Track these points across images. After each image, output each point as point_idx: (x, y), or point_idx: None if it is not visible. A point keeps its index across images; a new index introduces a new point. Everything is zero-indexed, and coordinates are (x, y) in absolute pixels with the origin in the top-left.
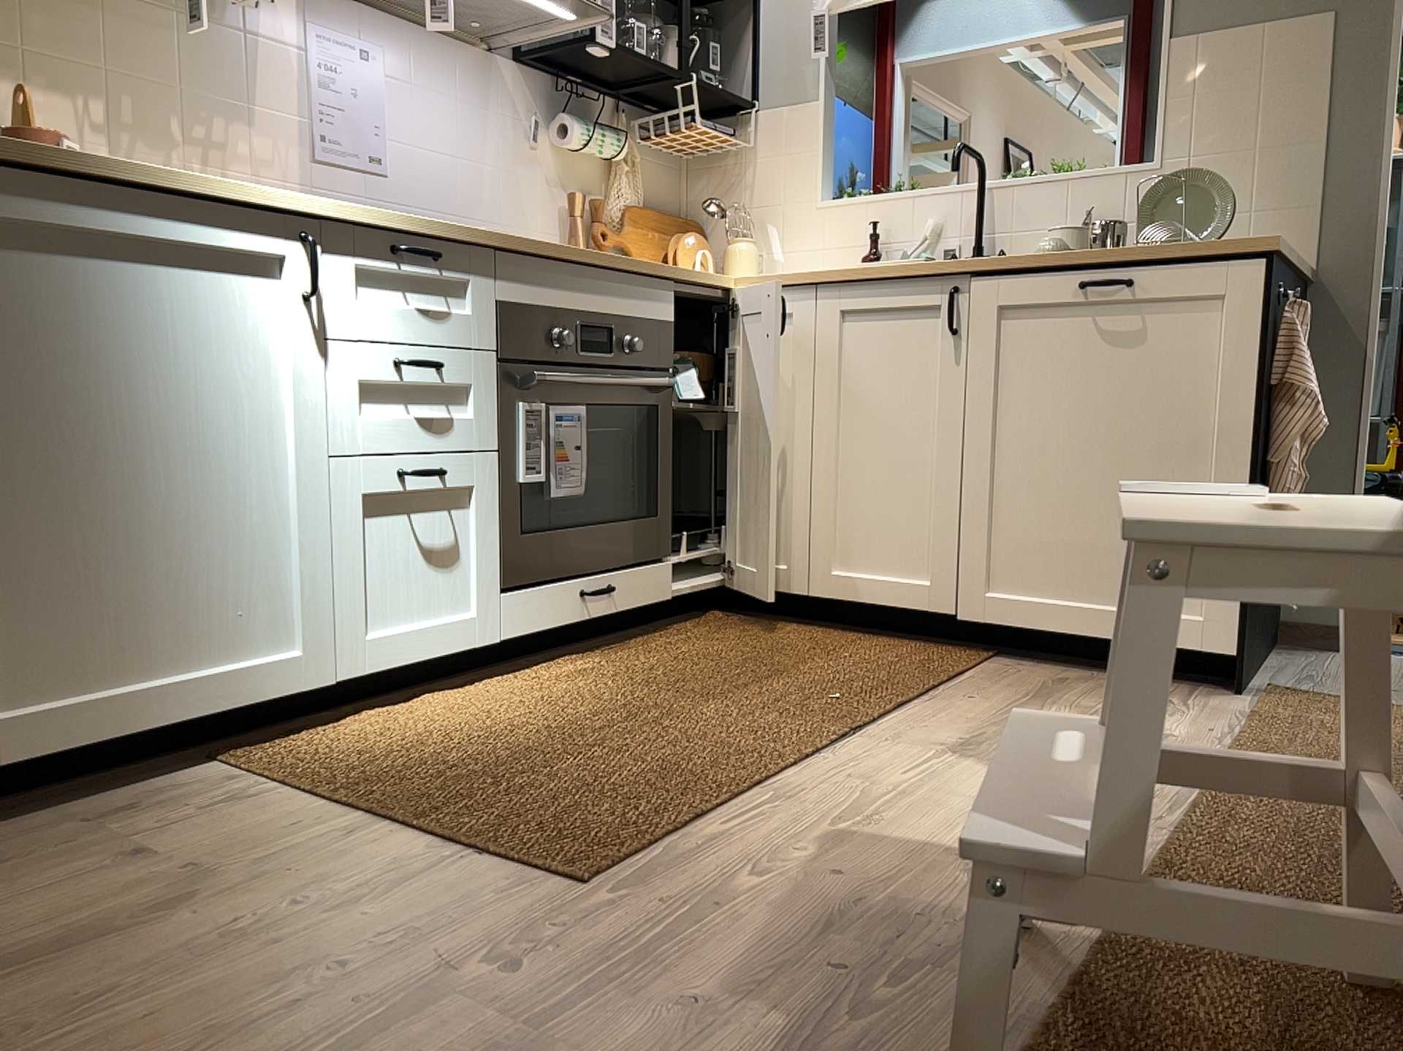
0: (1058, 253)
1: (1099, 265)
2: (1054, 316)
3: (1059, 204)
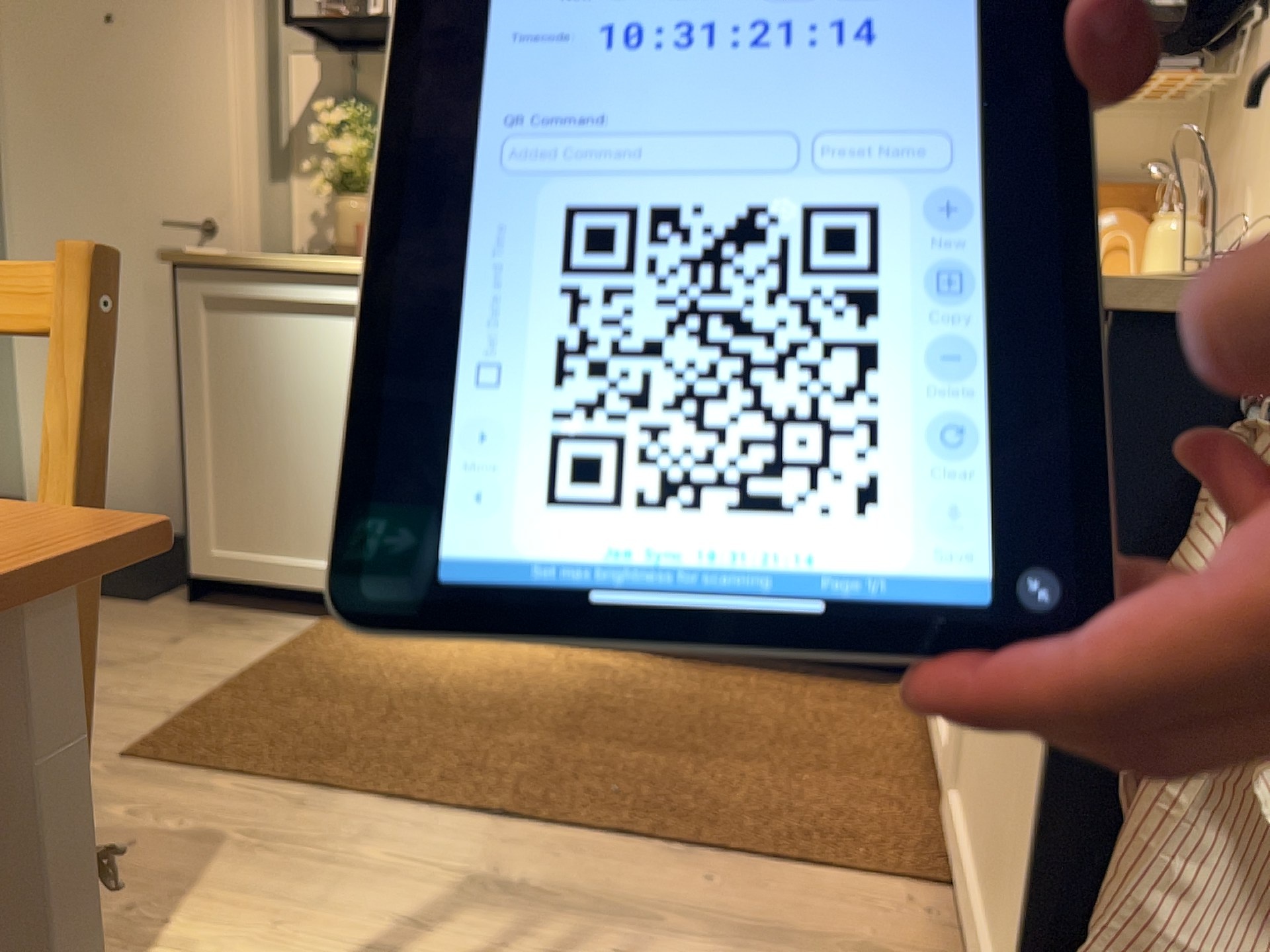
0: None
1: None
2: None
3: None
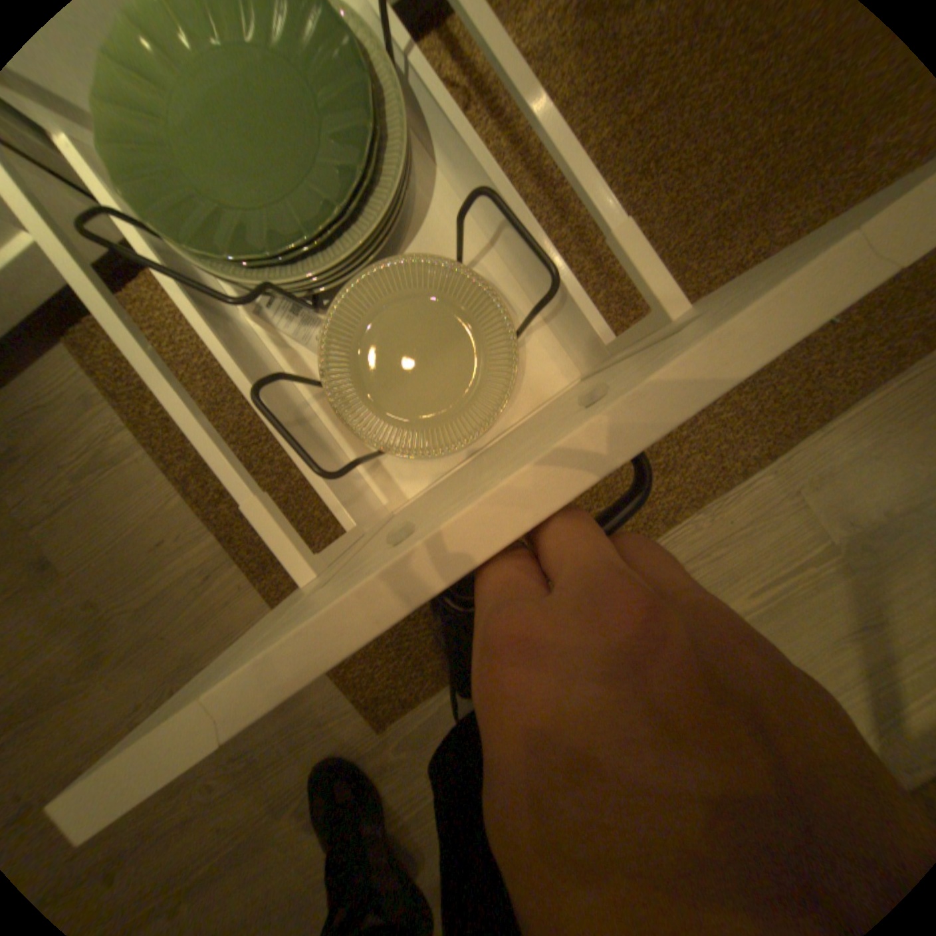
0: None
1: None
2: None
3: None
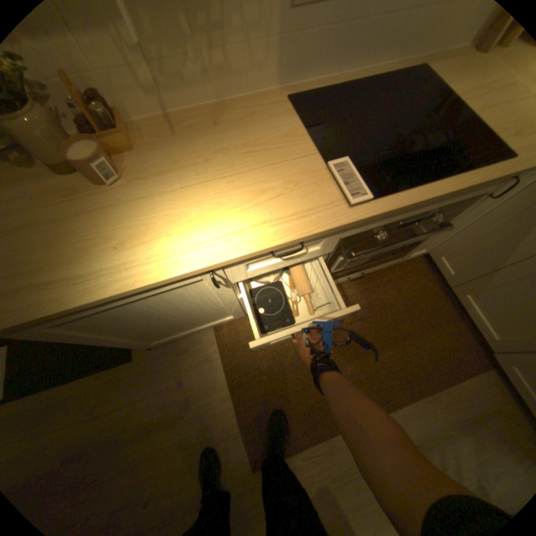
0: None
1: None
2: None
3: None
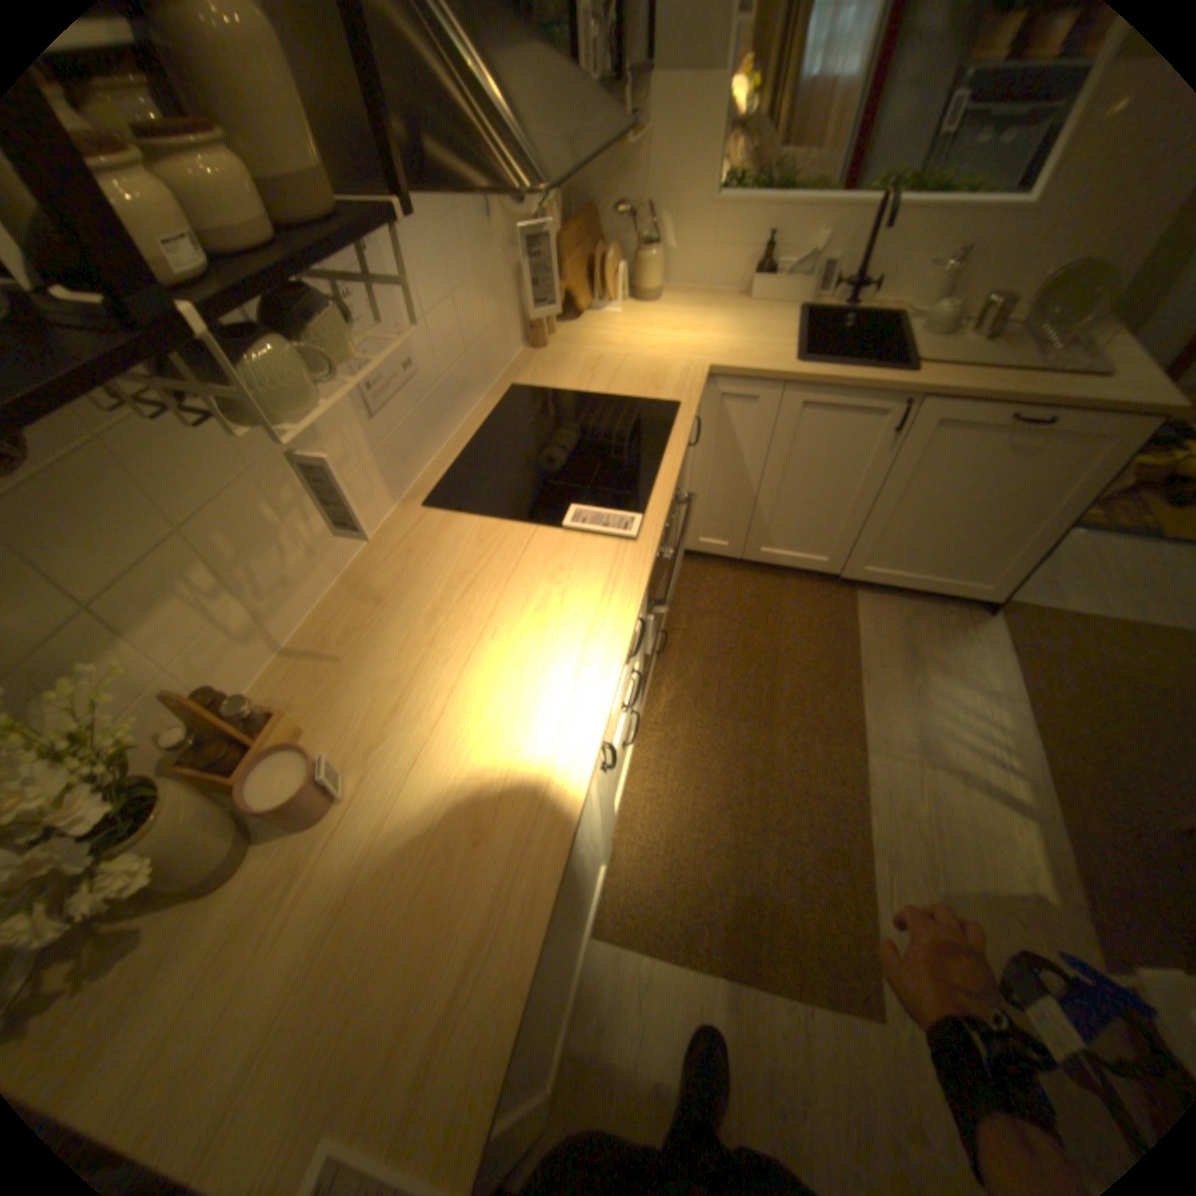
0: (1010, 387)
1: (1042, 403)
2: (983, 428)
3: (942, 227)
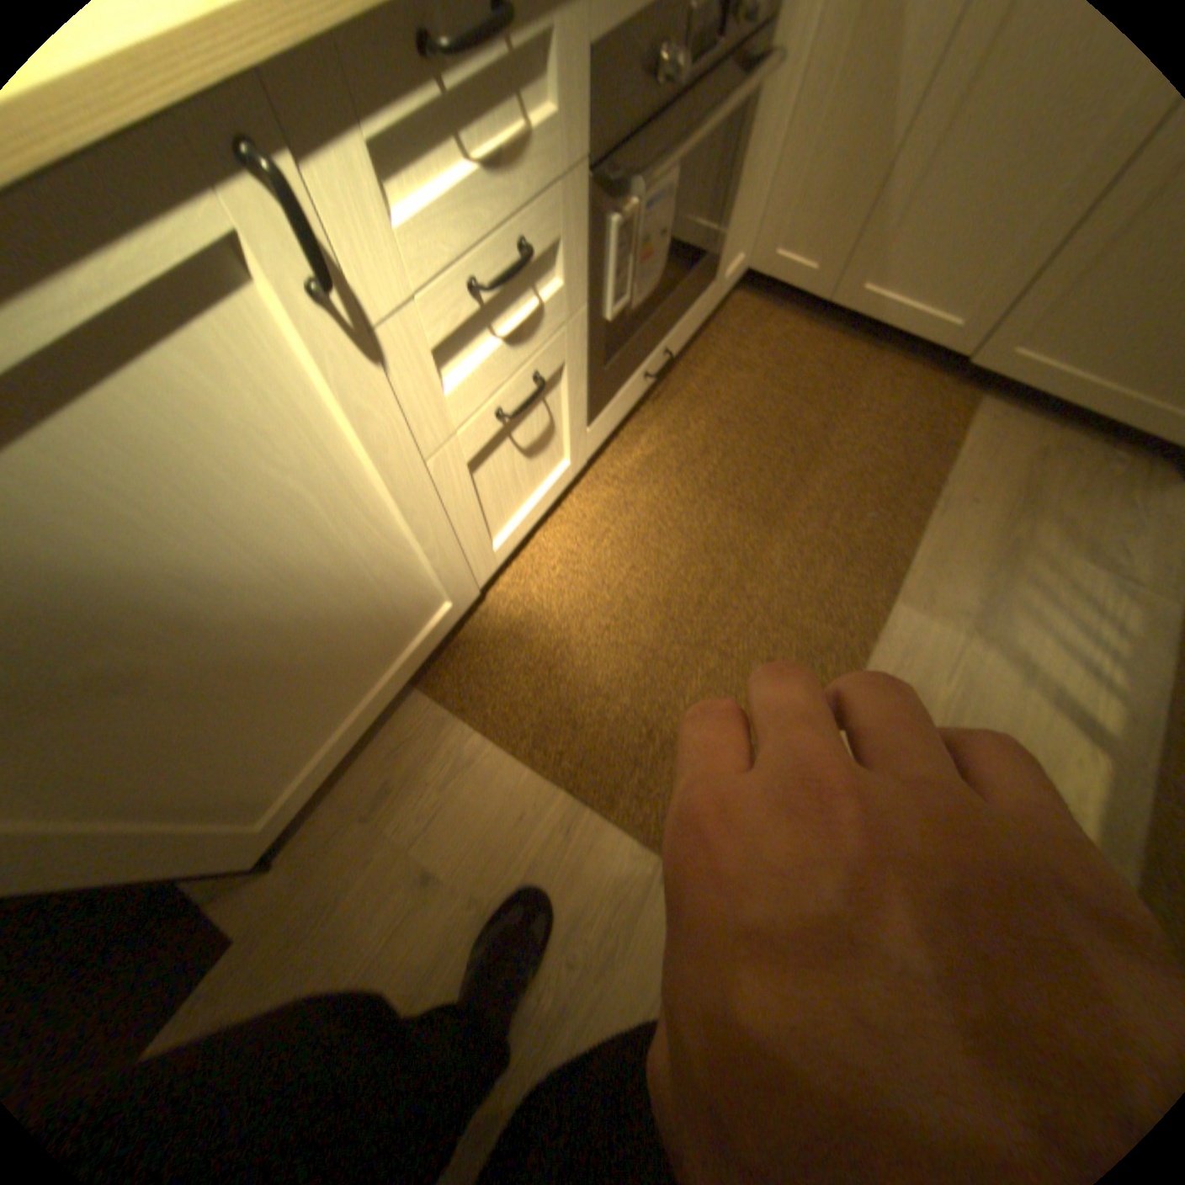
0: None
1: None
2: None
3: None
